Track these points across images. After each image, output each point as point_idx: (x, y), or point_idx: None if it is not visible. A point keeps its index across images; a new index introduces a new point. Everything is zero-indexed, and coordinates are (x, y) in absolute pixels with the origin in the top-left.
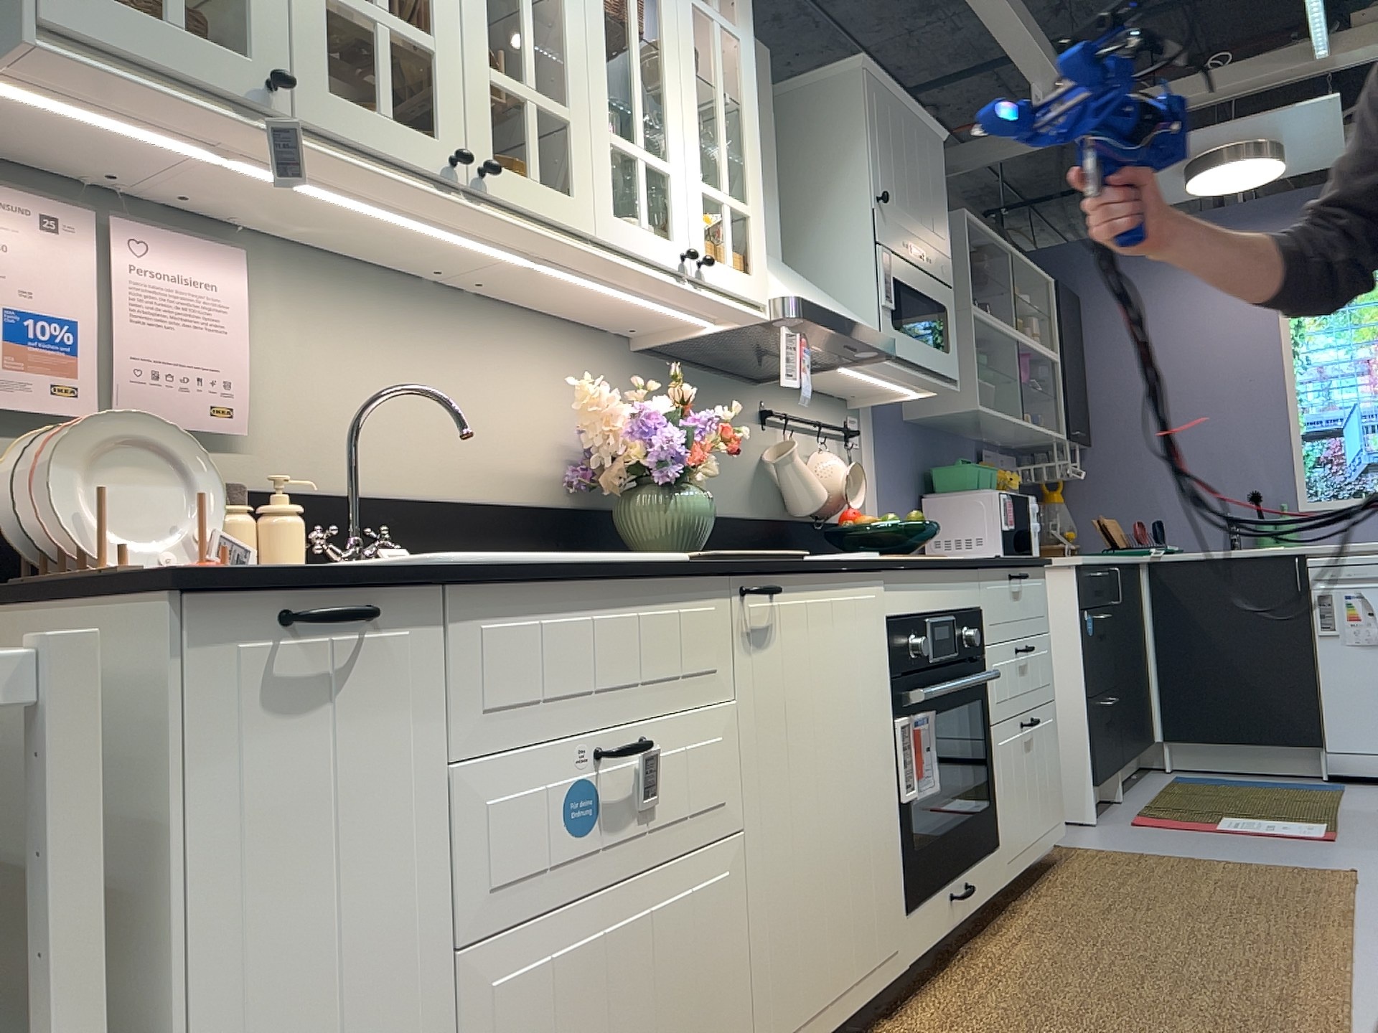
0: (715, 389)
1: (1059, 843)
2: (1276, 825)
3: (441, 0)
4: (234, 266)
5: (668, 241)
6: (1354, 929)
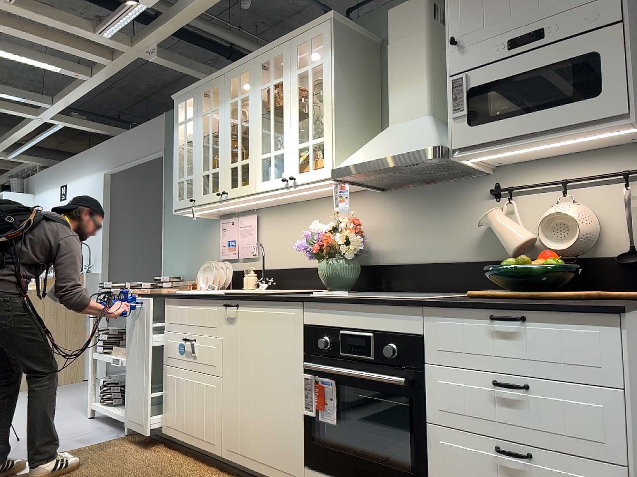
0: (441, 191)
1: None
2: None
3: (220, 156)
4: (254, 218)
5: (281, 177)
6: None
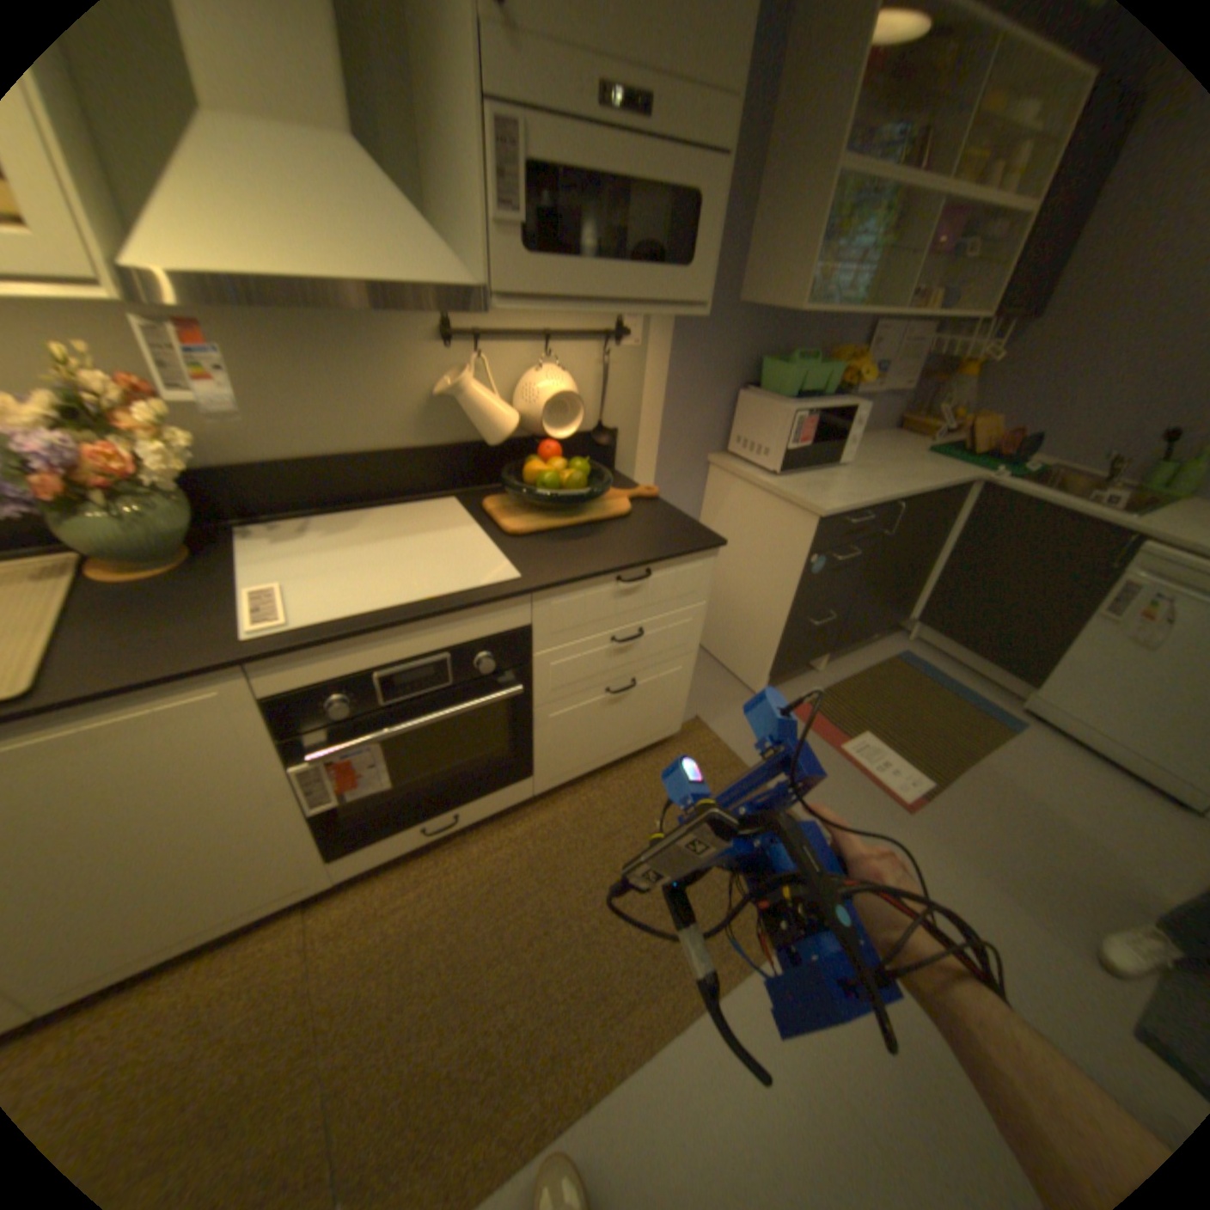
0: (336, 313)
1: (702, 715)
2: (893, 767)
3: None
4: None
5: None
6: (745, 979)
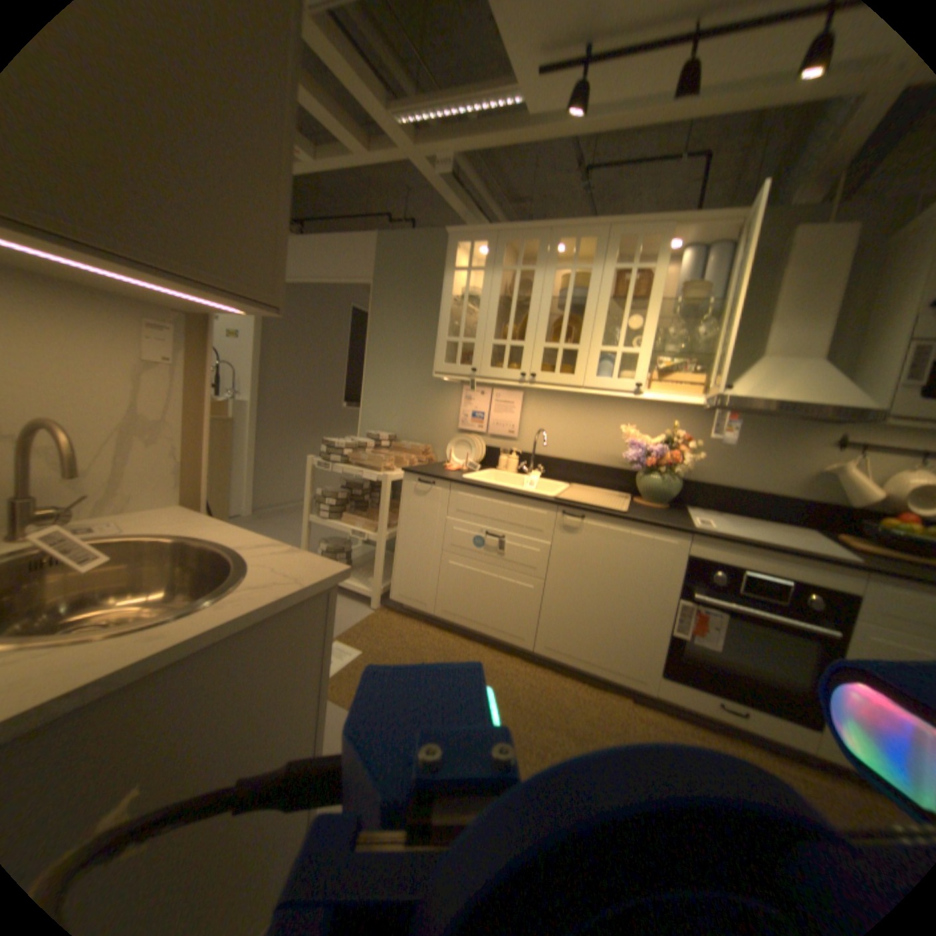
0: (778, 426)
1: None
2: None
3: (528, 329)
4: (519, 396)
5: (629, 380)
6: None
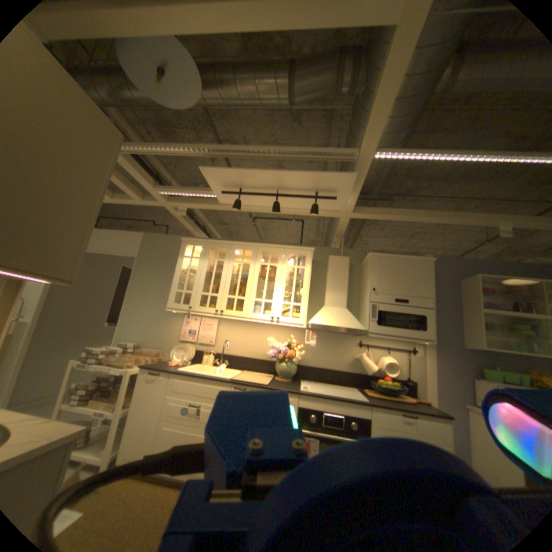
0: (336, 337)
1: None
2: None
3: (220, 288)
4: (216, 322)
5: (268, 315)
6: None
